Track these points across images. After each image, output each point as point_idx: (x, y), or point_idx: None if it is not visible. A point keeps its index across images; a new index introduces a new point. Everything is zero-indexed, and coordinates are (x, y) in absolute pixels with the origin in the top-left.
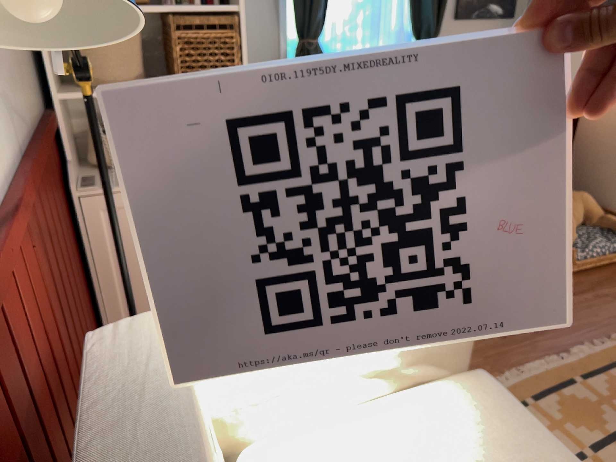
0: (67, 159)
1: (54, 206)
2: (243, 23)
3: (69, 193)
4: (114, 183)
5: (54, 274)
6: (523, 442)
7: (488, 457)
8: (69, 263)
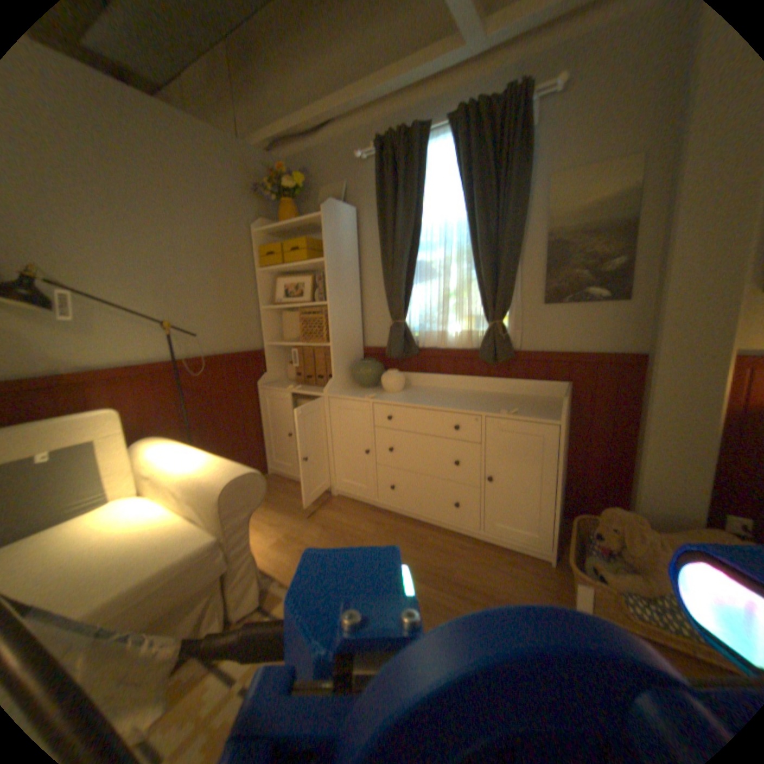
0: (267, 371)
1: (226, 386)
2: (329, 310)
3: (257, 386)
4: (276, 386)
5: (192, 408)
6: (135, 568)
7: (120, 558)
8: (229, 413)
